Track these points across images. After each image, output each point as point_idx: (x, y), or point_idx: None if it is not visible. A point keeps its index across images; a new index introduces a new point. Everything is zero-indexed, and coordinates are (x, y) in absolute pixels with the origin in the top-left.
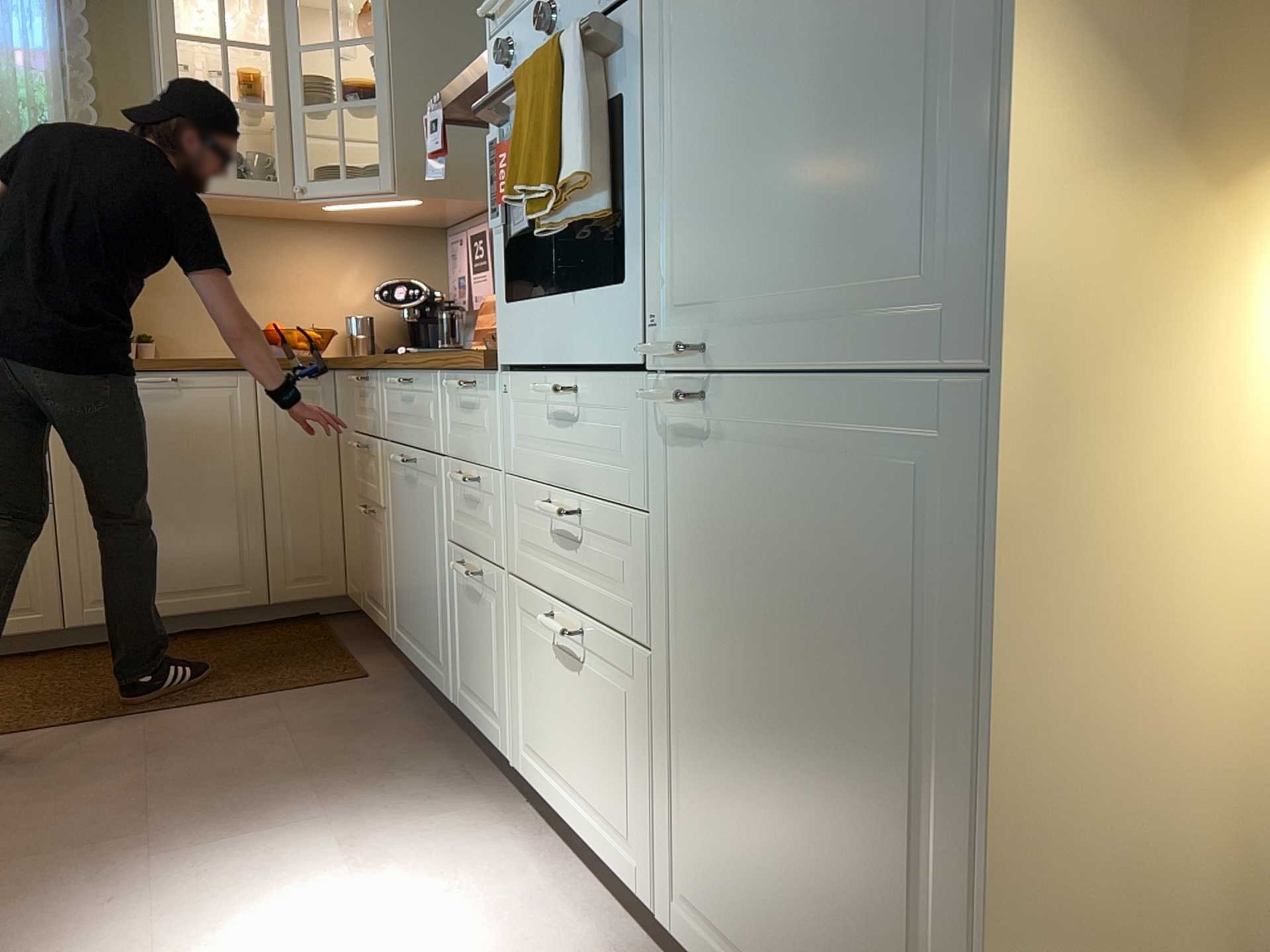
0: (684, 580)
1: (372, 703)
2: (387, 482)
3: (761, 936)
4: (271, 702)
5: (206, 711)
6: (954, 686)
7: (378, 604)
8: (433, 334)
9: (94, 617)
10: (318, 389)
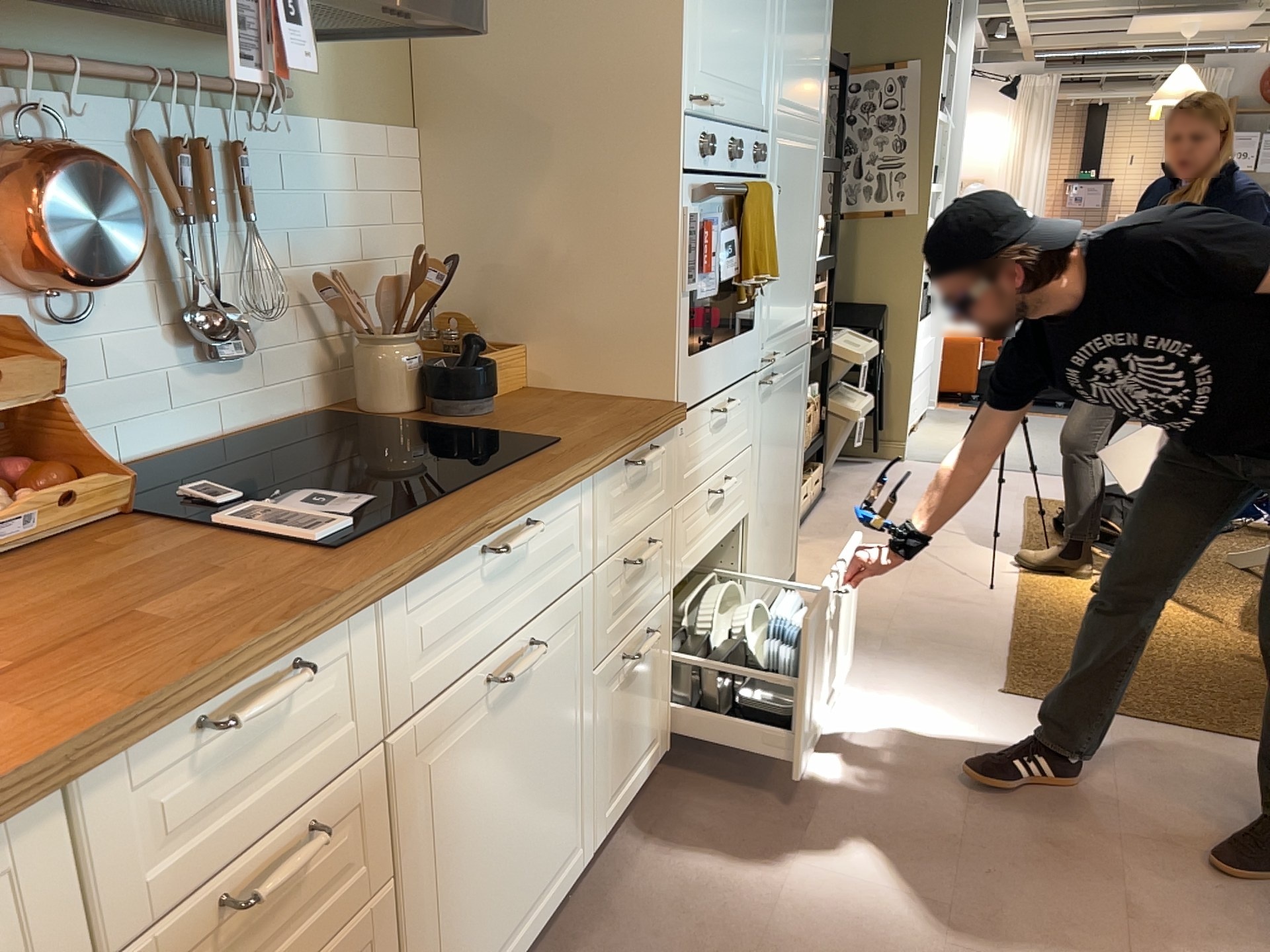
0: (760, 462)
1: None
2: (406, 810)
3: (770, 572)
4: None
5: None
6: (800, 427)
7: None
8: None
9: None
10: None
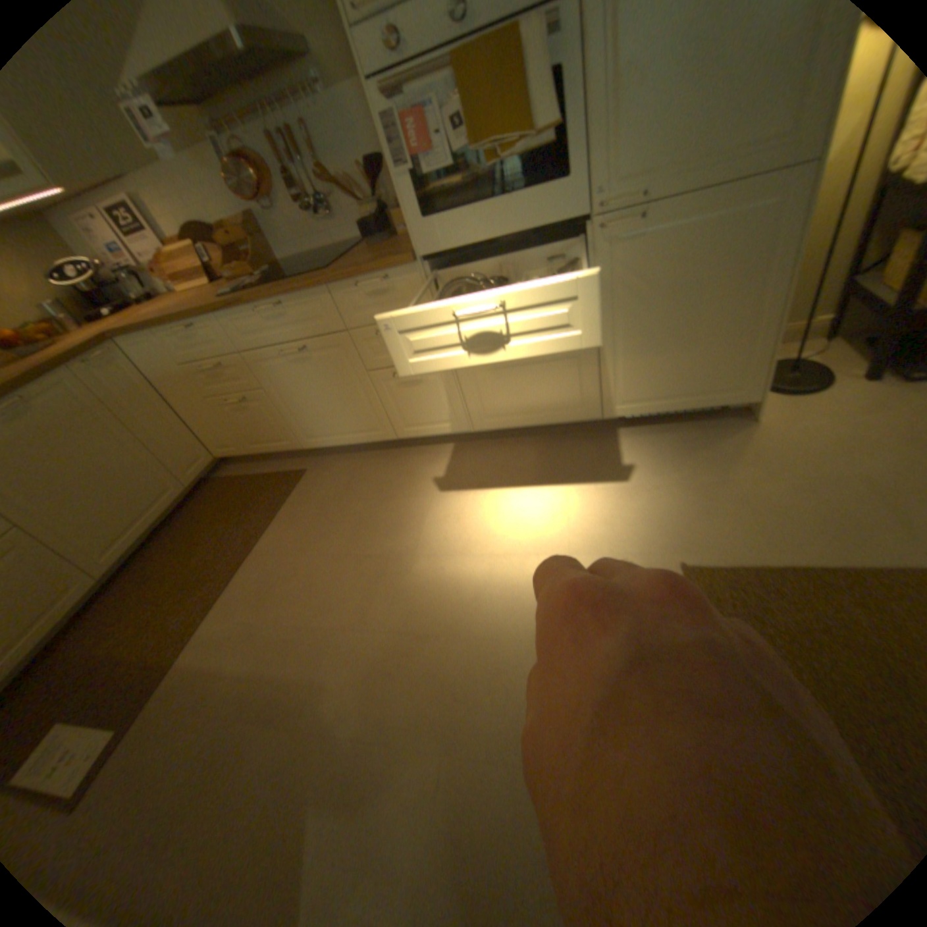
0: (617, 295)
1: (334, 471)
2: (259, 374)
3: (665, 385)
4: (290, 505)
5: (272, 529)
6: (772, 265)
7: (271, 441)
8: (106, 295)
9: (107, 562)
10: (112, 356)
